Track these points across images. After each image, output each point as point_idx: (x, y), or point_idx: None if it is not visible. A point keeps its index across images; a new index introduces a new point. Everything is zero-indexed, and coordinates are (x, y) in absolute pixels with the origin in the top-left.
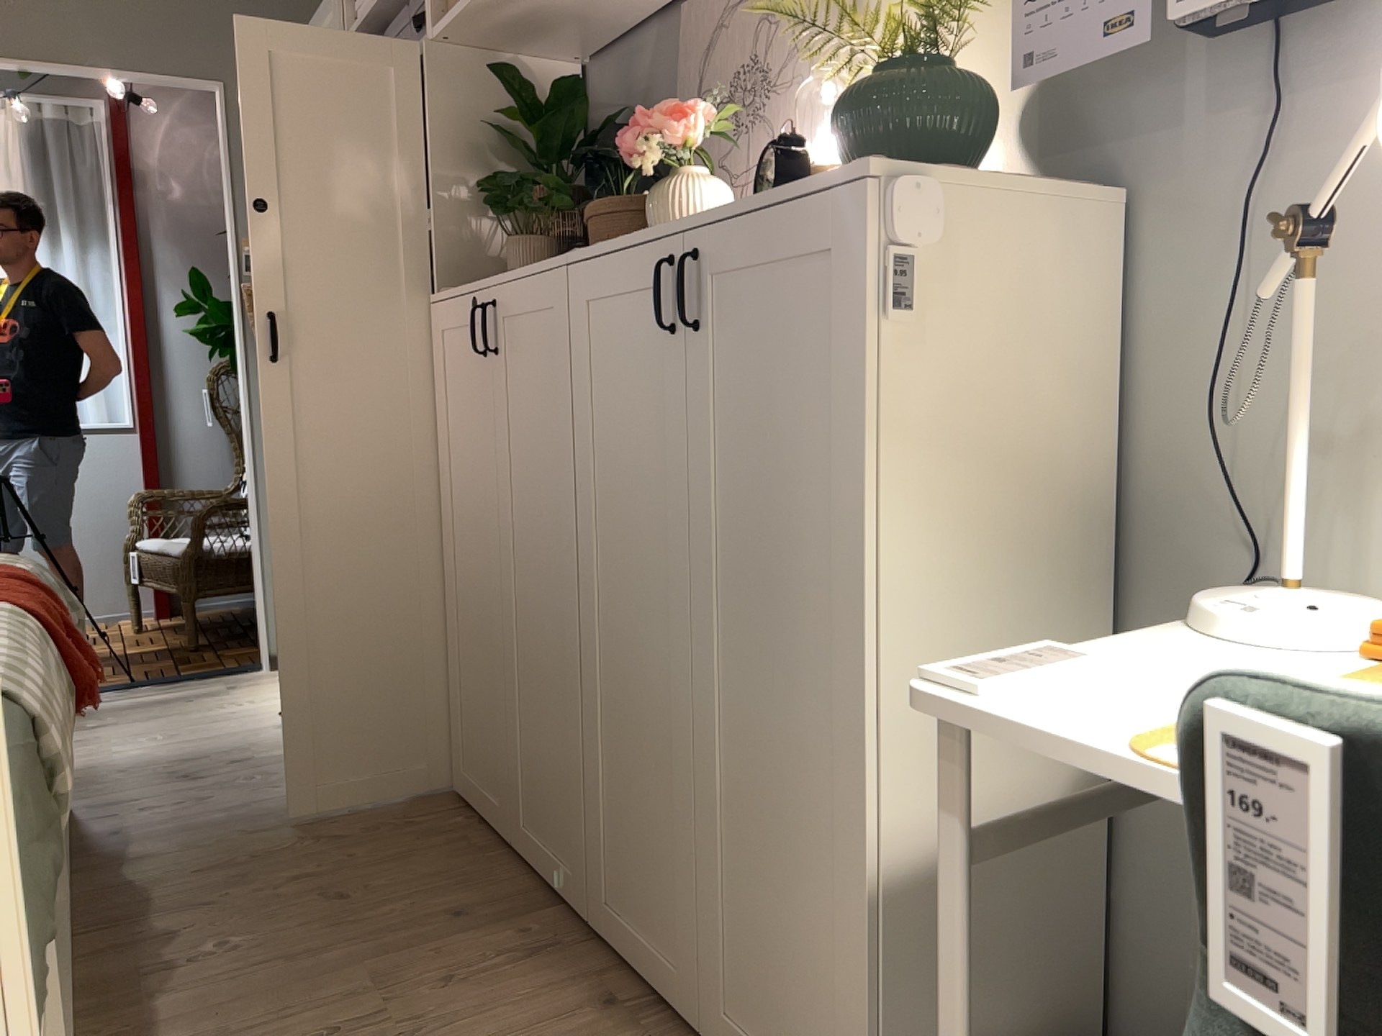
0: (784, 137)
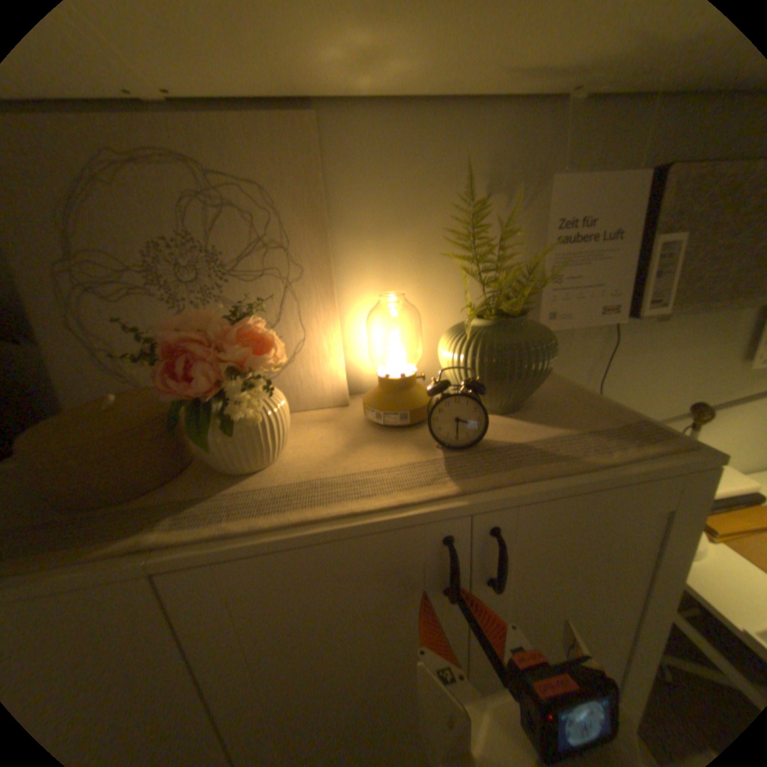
0: (471, 383)
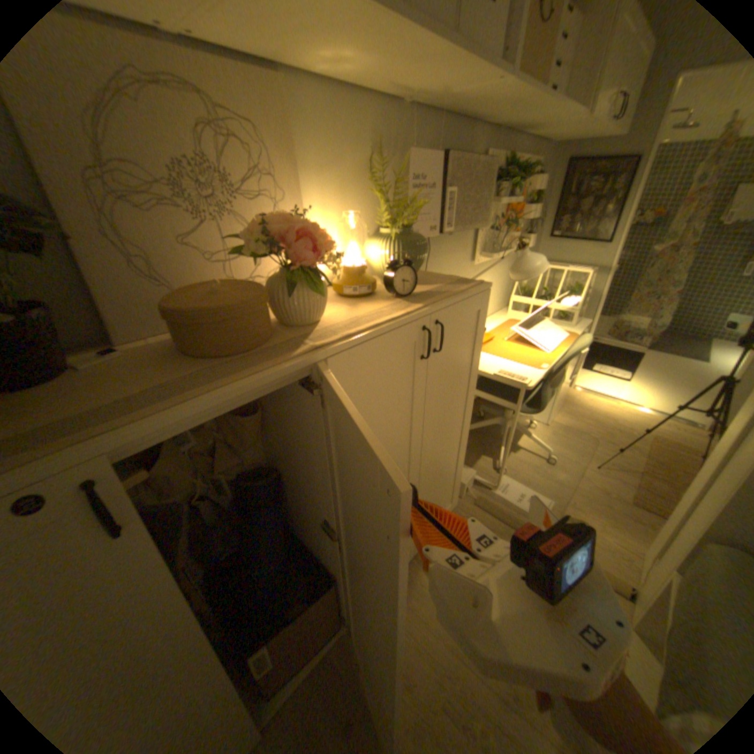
0: (409, 260)
